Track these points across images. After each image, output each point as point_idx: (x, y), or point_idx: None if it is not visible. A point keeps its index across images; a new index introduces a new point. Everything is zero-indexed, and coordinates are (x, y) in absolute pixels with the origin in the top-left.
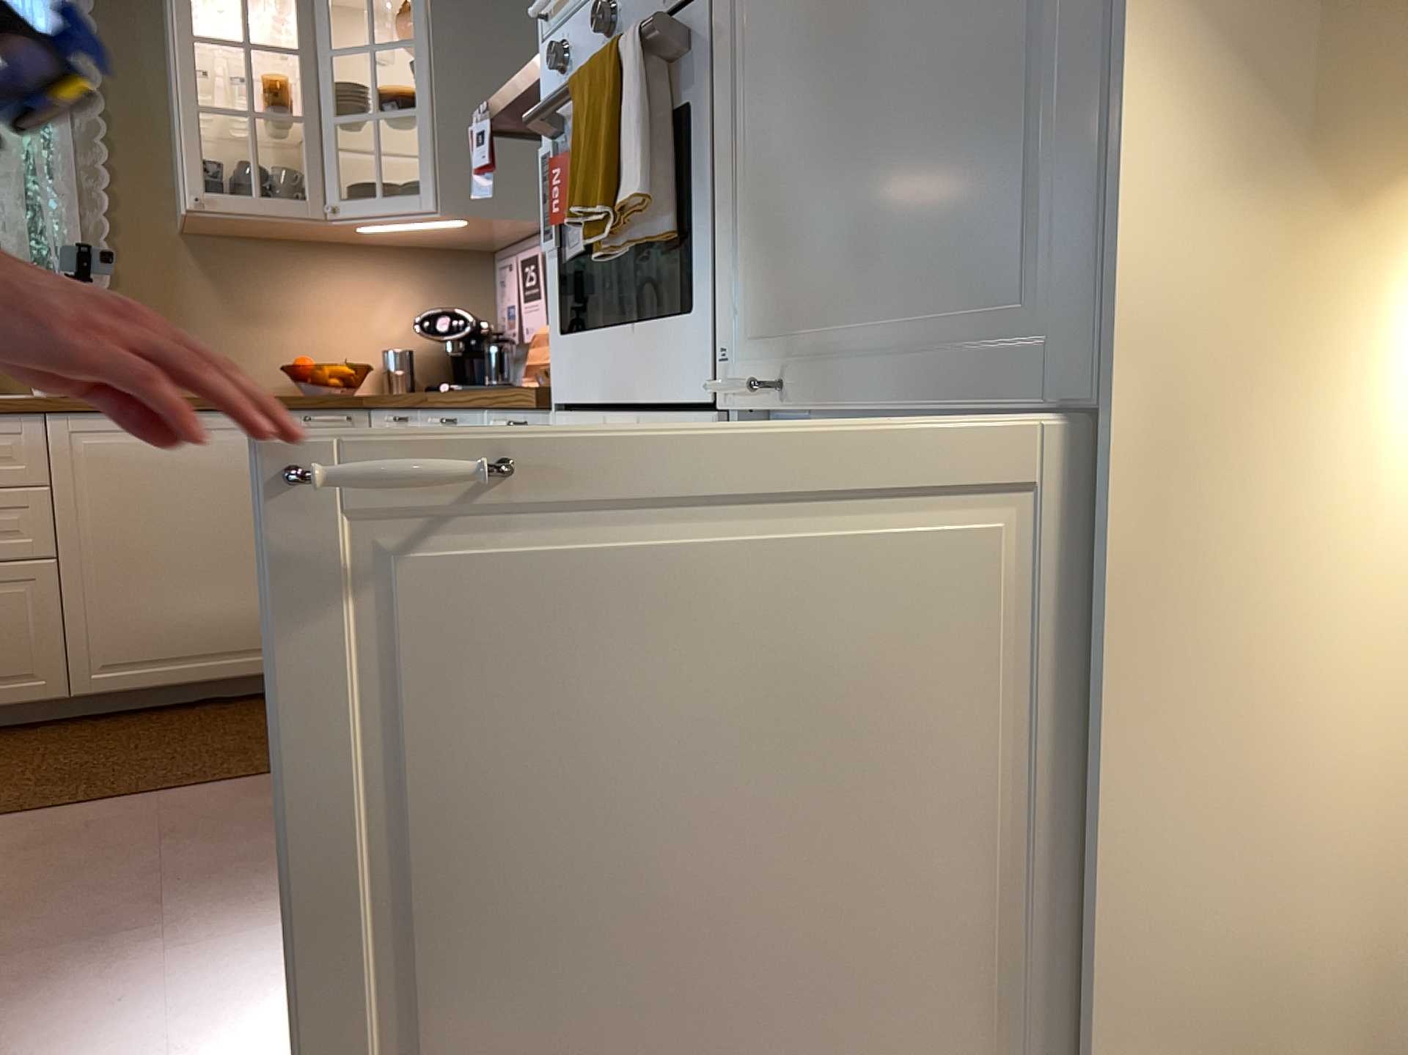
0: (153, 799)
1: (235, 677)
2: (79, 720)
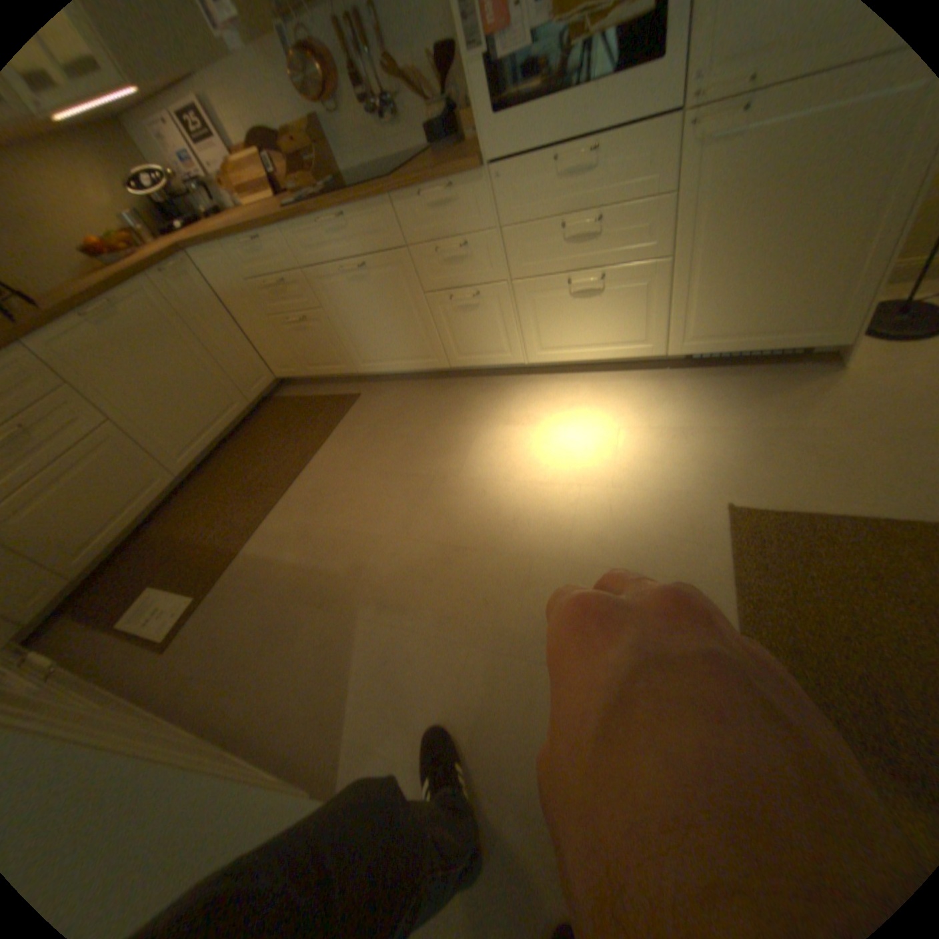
0: (308, 469)
1: (230, 423)
2: (180, 486)
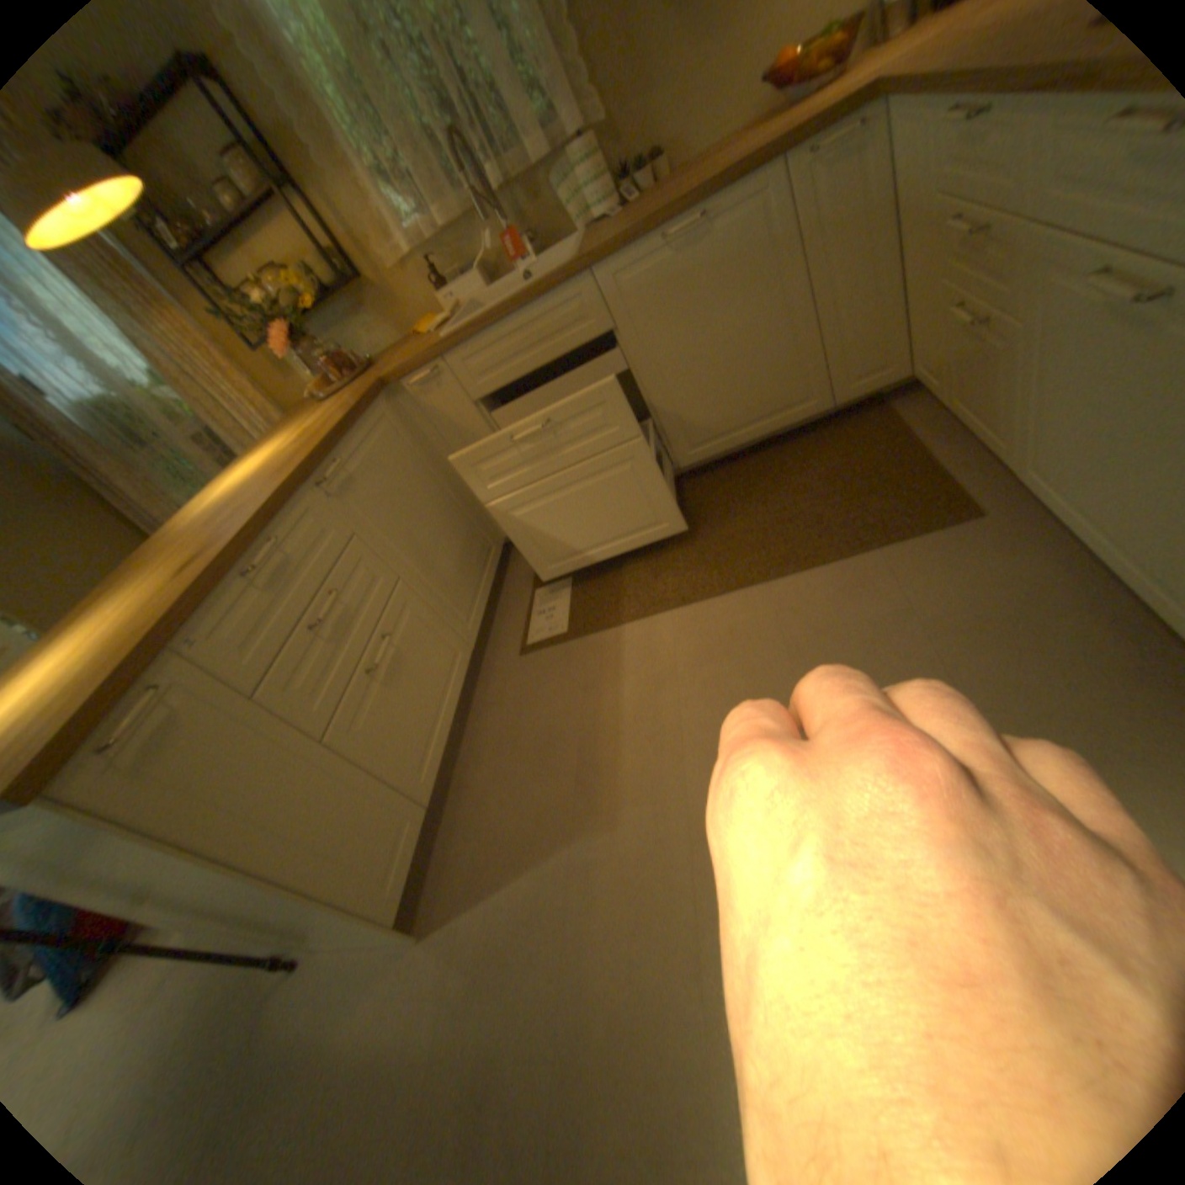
0: (768, 589)
1: (788, 425)
2: (689, 475)
